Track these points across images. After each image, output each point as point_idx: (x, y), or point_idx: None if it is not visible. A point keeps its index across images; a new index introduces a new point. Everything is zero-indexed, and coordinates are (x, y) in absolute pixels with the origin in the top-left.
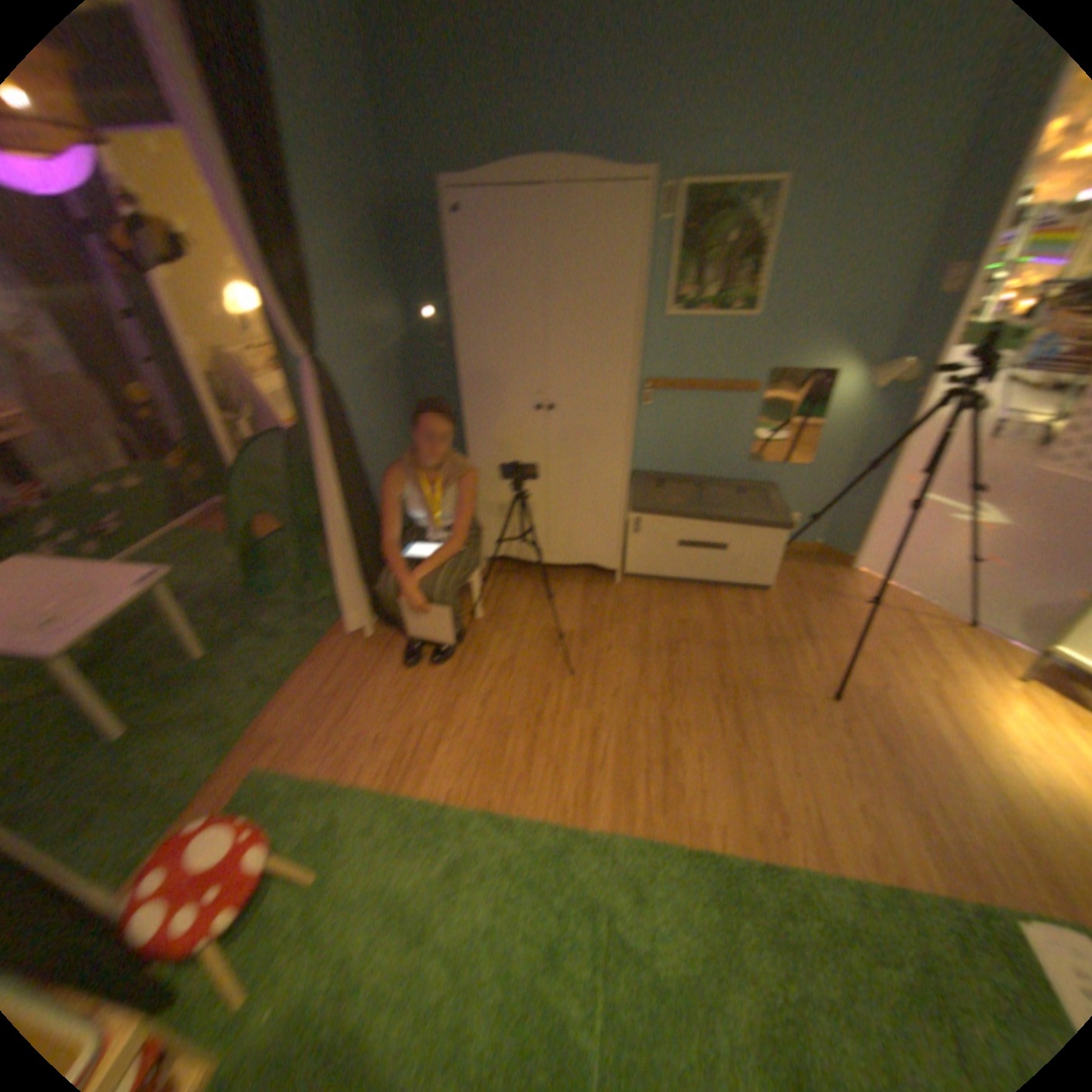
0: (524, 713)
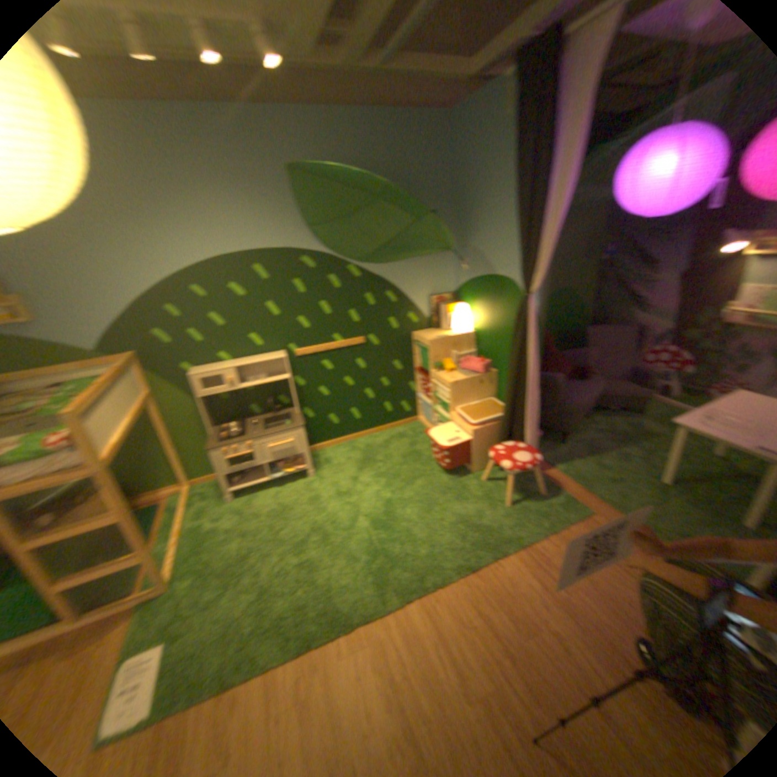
0: (523, 655)
